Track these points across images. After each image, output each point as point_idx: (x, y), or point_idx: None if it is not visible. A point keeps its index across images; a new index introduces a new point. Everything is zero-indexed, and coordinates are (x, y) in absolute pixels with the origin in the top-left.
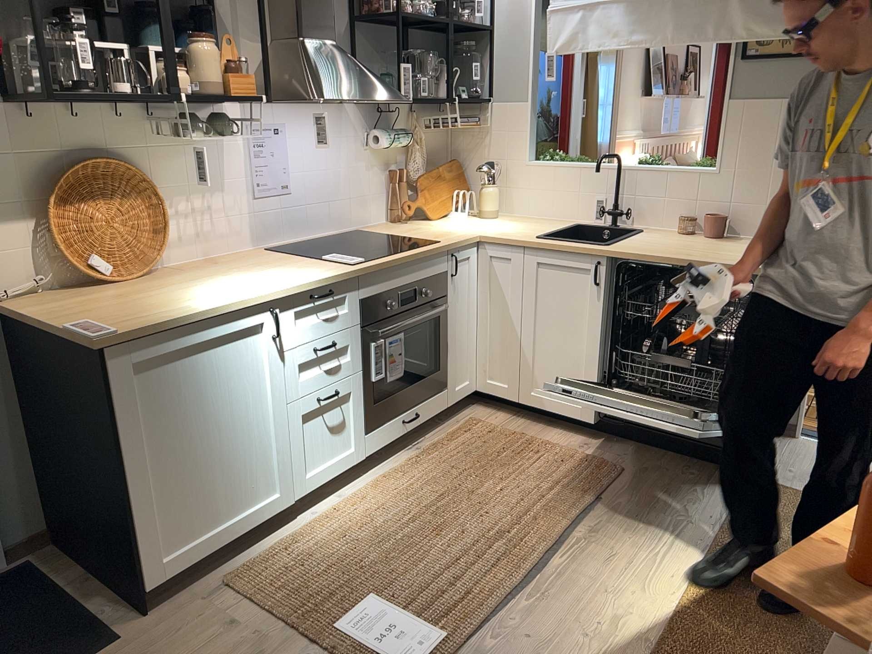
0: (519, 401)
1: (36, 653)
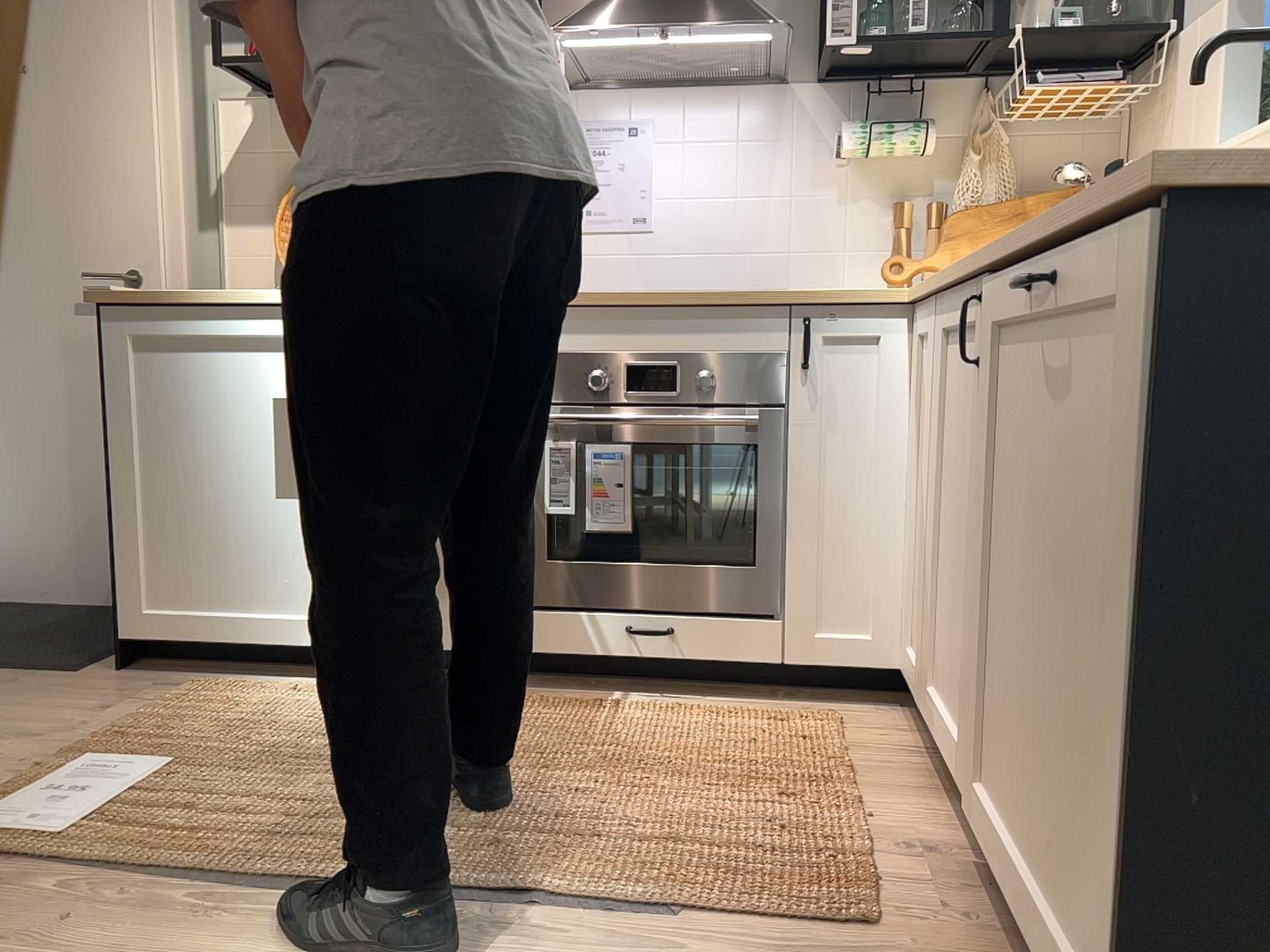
0: (923, 707)
1: (49, 651)
